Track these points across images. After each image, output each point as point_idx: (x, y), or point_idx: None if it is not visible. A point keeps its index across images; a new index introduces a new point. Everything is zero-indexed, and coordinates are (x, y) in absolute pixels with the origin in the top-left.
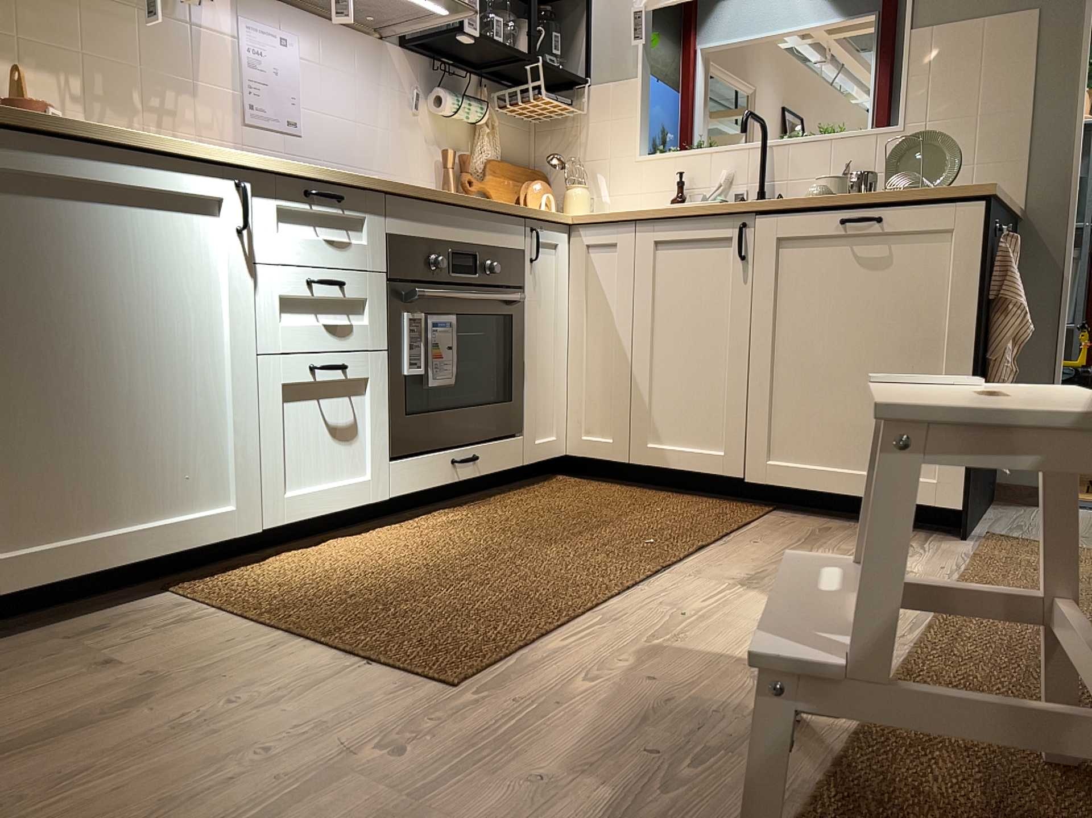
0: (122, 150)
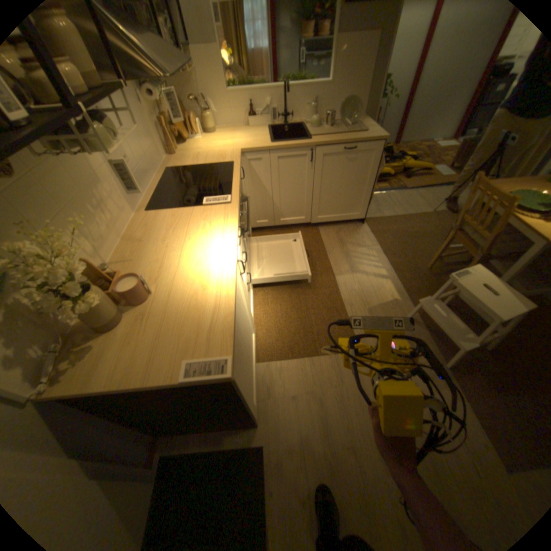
0: (232, 298)
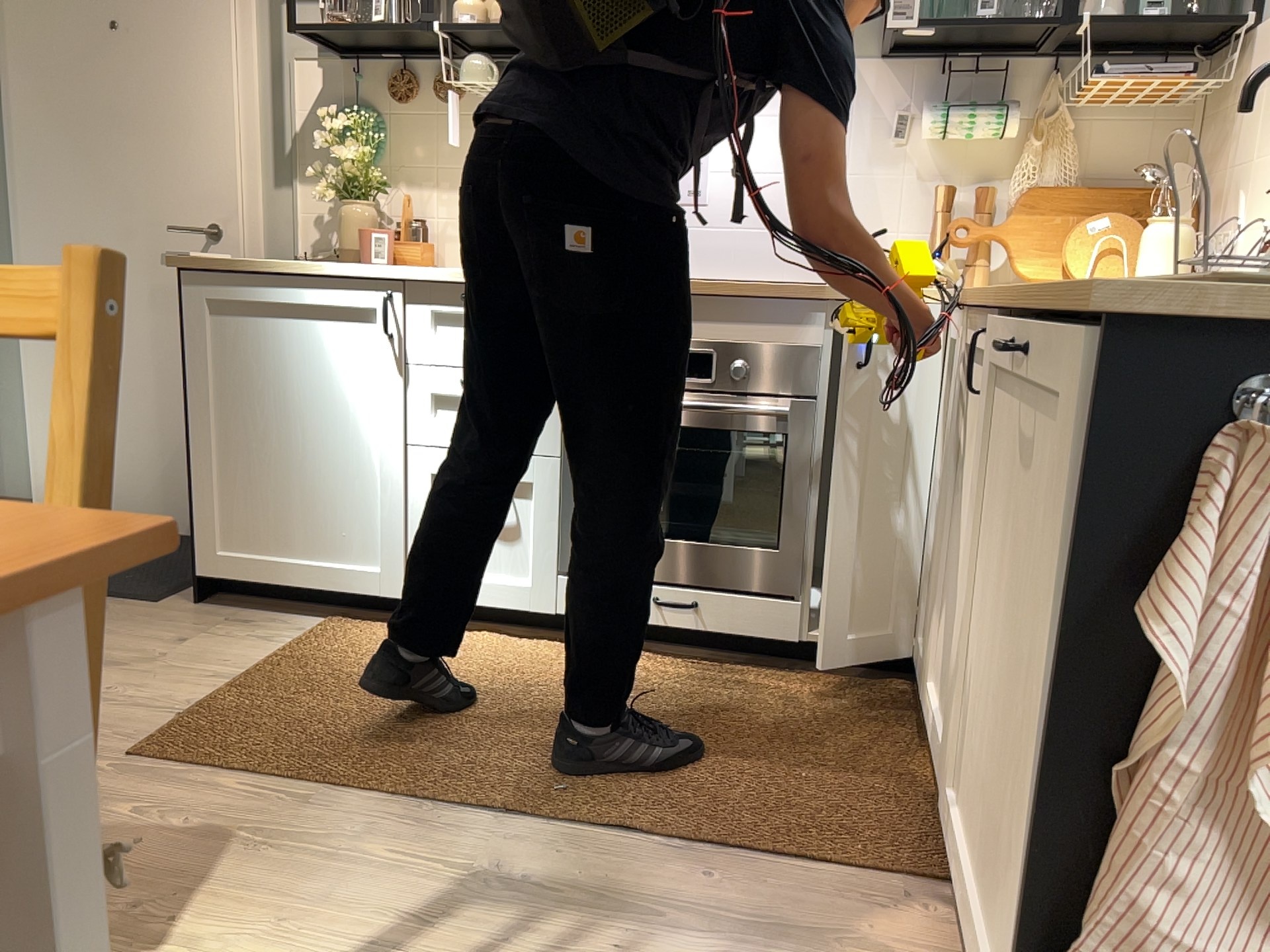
0: (293, 277)
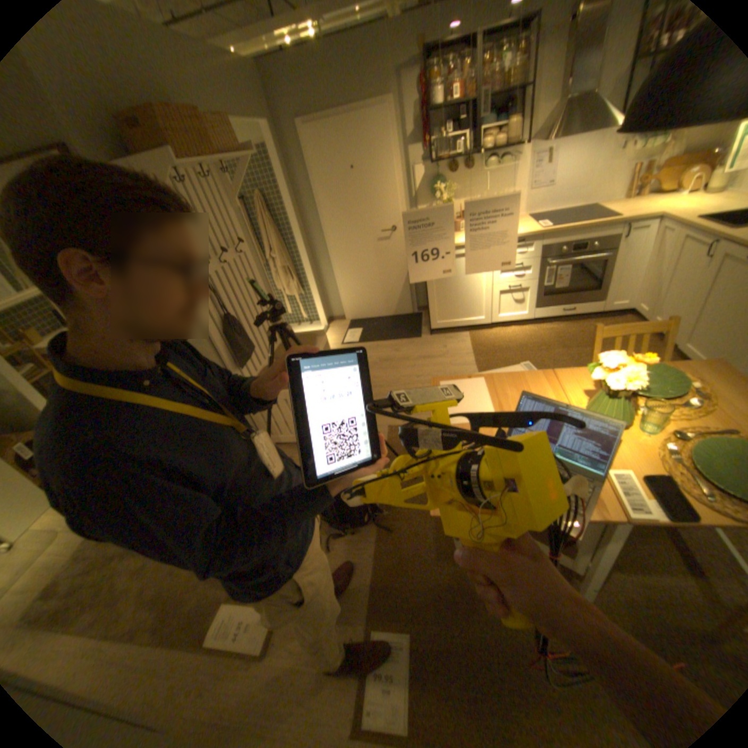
0: (460, 247)
